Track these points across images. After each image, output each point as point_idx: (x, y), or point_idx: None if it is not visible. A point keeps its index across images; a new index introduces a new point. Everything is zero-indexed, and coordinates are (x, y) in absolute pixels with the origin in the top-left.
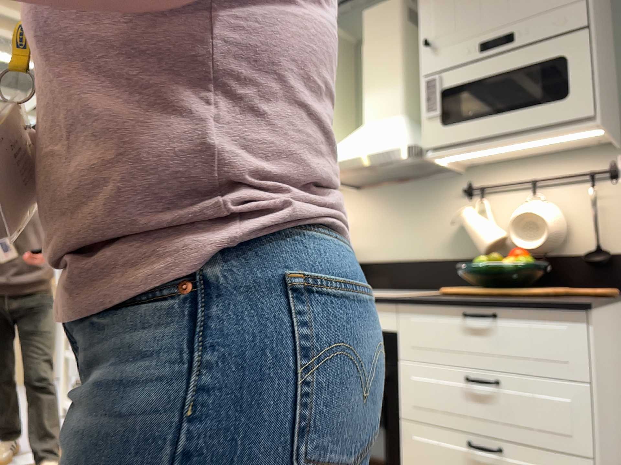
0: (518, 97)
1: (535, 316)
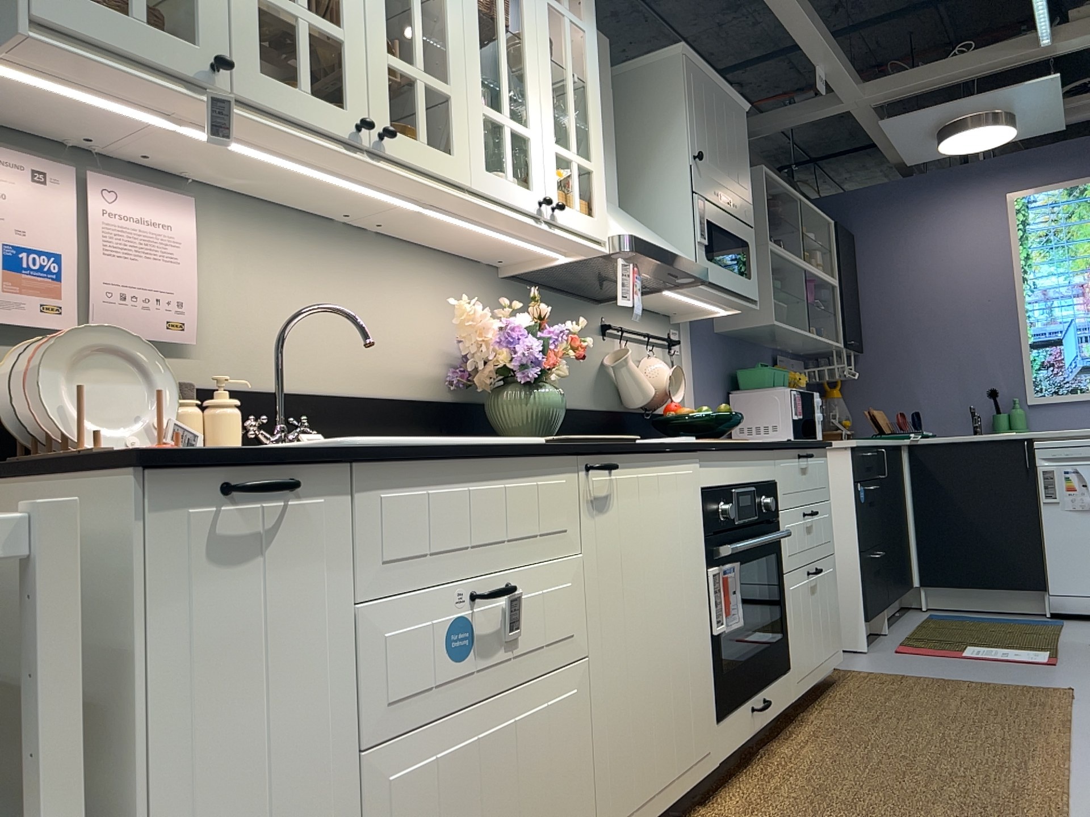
0: (731, 261)
1: (818, 454)
